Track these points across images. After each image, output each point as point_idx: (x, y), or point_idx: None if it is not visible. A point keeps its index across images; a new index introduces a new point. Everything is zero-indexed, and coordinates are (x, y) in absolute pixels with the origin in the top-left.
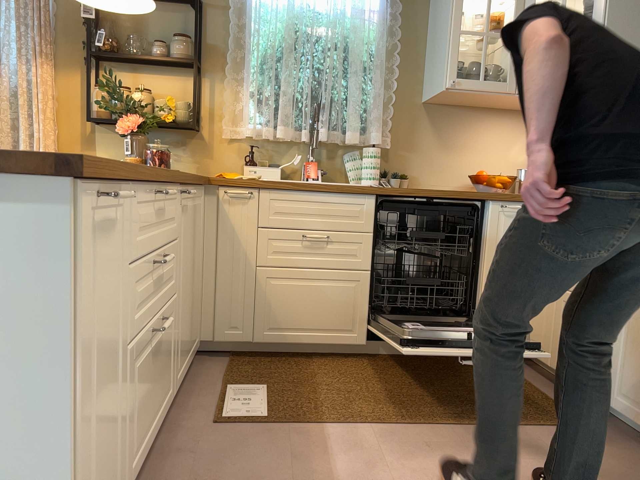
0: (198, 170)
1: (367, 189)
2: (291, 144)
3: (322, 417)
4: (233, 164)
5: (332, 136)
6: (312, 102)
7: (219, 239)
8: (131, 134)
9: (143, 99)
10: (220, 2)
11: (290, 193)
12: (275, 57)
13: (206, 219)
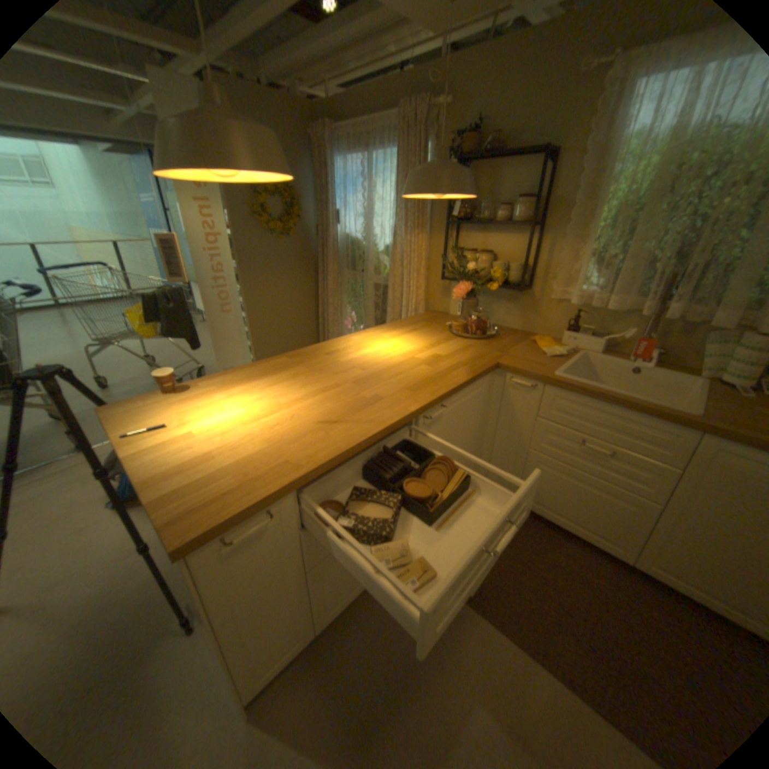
0: (523, 324)
1: (690, 423)
2: (631, 311)
3: (519, 632)
4: (557, 323)
5: (693, 311)
6: (677, 262)
7: (502, 415)
8: (463, 296)
9: (475, 267)
10: (580, 141)
11: (579, 397)
12: (636, 205)
13: (494, 394)
